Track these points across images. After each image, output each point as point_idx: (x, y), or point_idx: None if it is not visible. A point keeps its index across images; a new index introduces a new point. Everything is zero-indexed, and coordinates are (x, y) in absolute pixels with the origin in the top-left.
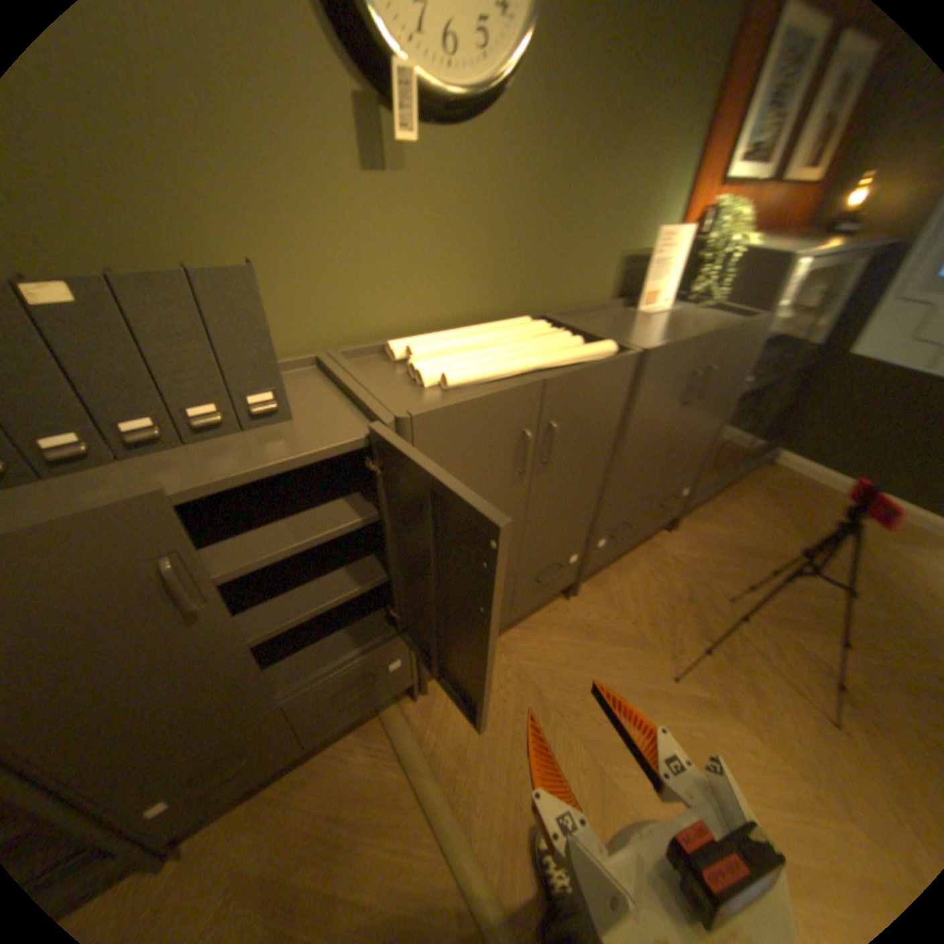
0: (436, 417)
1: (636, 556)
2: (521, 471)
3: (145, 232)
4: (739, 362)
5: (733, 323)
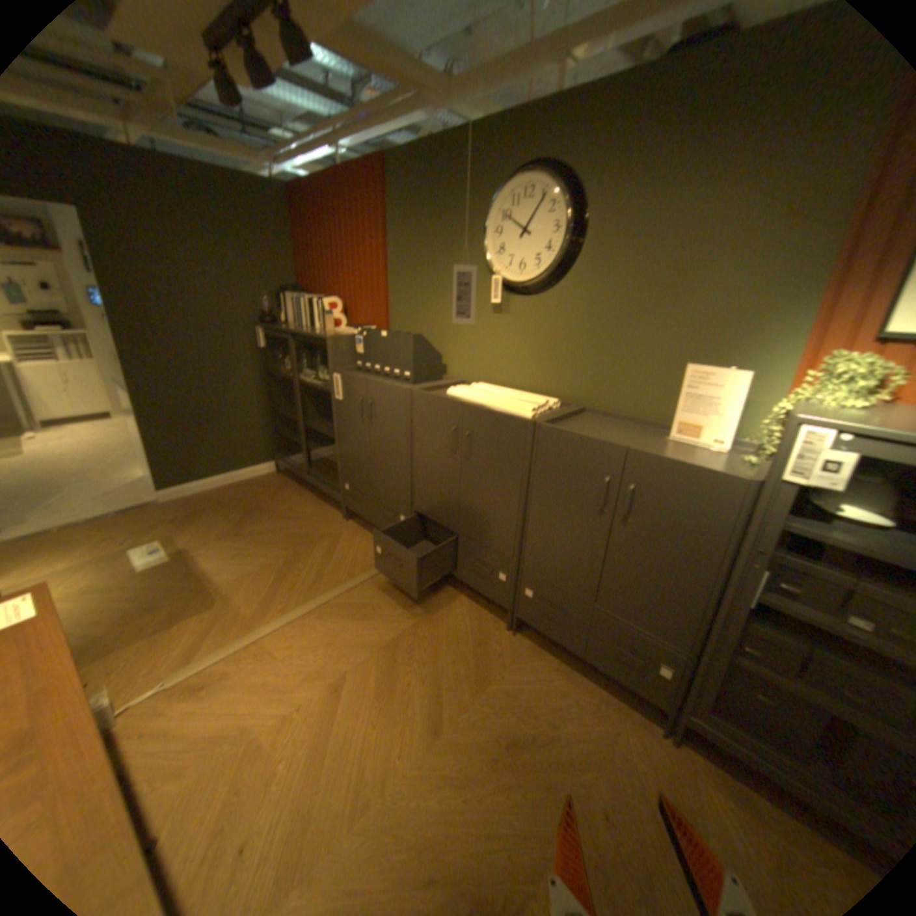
0: (420, 396)
1: (595, 692)
2: (455, 453)
3: (435, 327)
4: (704, 518)
5: (672, 458)
